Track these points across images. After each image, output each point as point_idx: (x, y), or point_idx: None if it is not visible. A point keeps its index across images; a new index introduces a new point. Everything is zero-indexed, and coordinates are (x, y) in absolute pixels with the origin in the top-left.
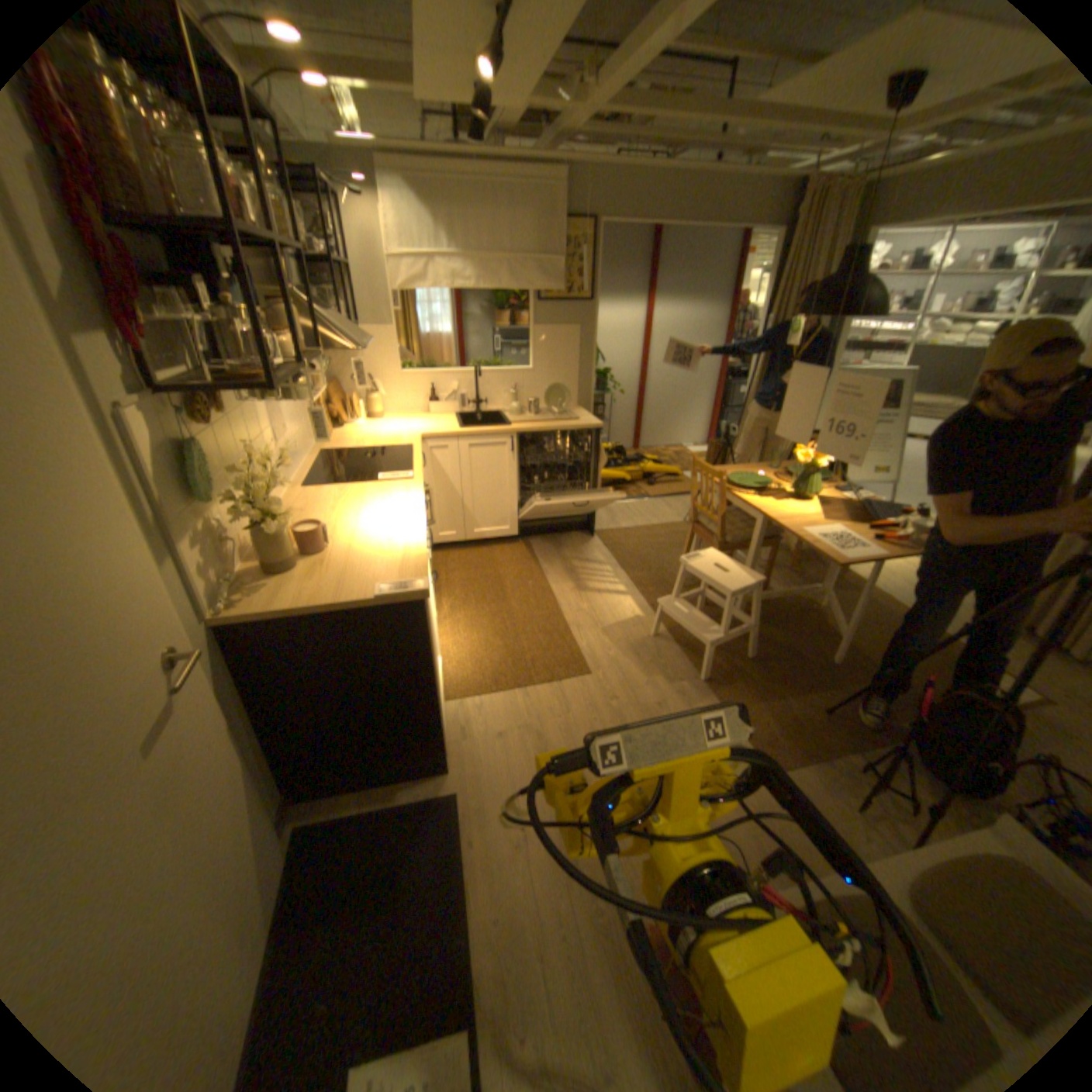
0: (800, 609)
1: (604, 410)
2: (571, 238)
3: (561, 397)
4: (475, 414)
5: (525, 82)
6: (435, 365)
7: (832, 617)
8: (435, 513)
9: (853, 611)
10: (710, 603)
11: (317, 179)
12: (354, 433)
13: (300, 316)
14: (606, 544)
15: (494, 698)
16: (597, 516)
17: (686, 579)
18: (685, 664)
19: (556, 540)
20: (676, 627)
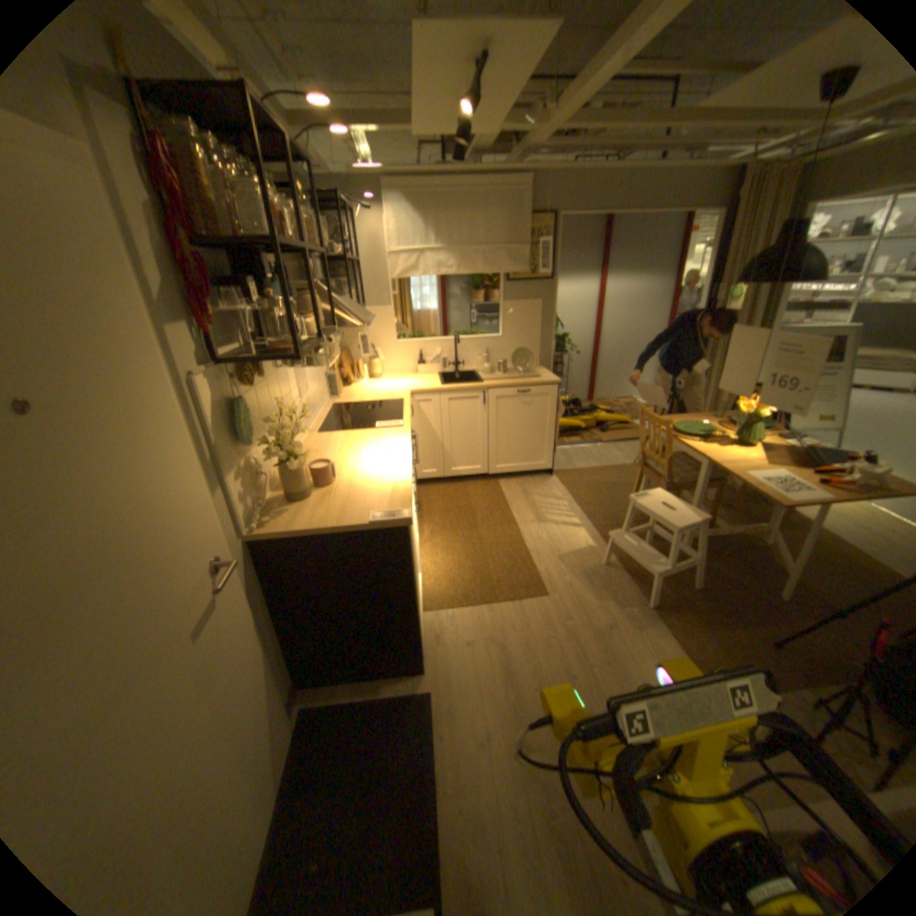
0: (746, 547)
1: (562, 368)
2: (535, 229)
3: (525, 358)
4: (454, 374)
5: (498, 113)
6: (423, 336)
7: (779, 555)
8: (419, 454)
9: (801, 550)
10: (658, 538)
11: (338, 199)
12: (358, 390)
13: (322, 302)
14: (564, 483)
15: (464, 612)
16: (556, 458)
17: (636, 515)
18: (635, 592)
19: (520, 478)
20: (627, 558)
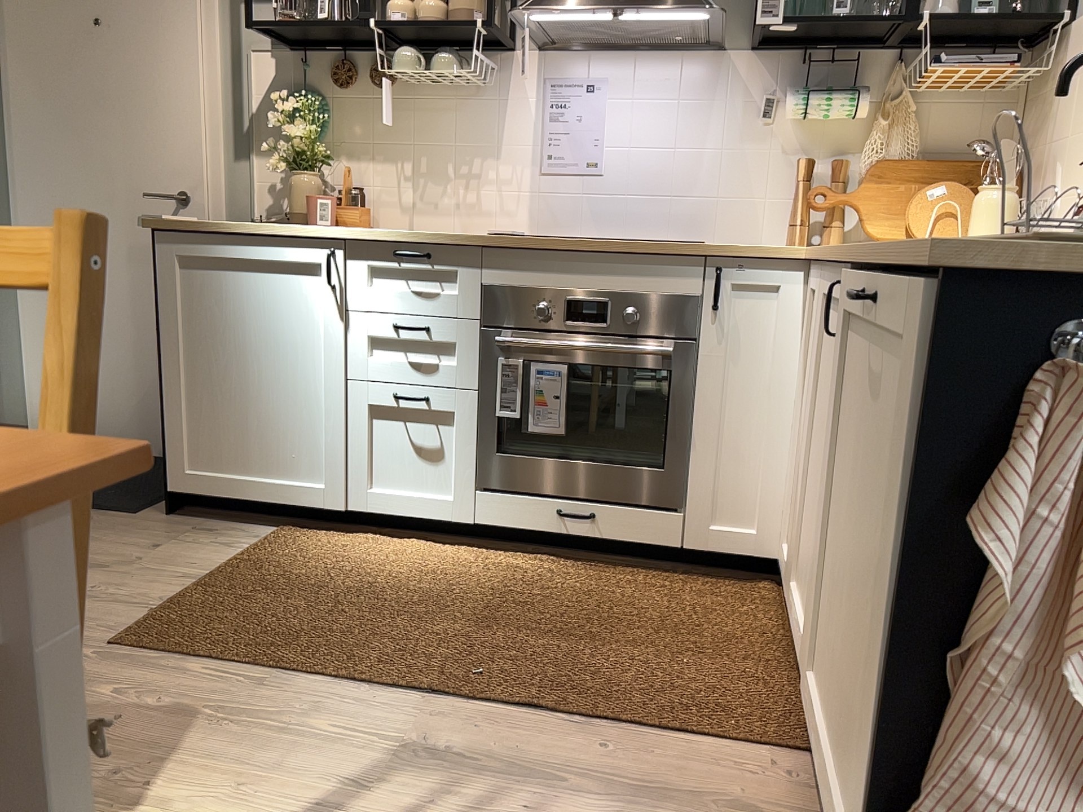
0: None
1: None
2: None
3: None
4: None
5: None
6: None
7: None
8: (792, 479)
9: None
10: None
11: None
12: None
13: None
14: None
15: (219, 552)
16: None
17: None
18: None
19: None
20: None
